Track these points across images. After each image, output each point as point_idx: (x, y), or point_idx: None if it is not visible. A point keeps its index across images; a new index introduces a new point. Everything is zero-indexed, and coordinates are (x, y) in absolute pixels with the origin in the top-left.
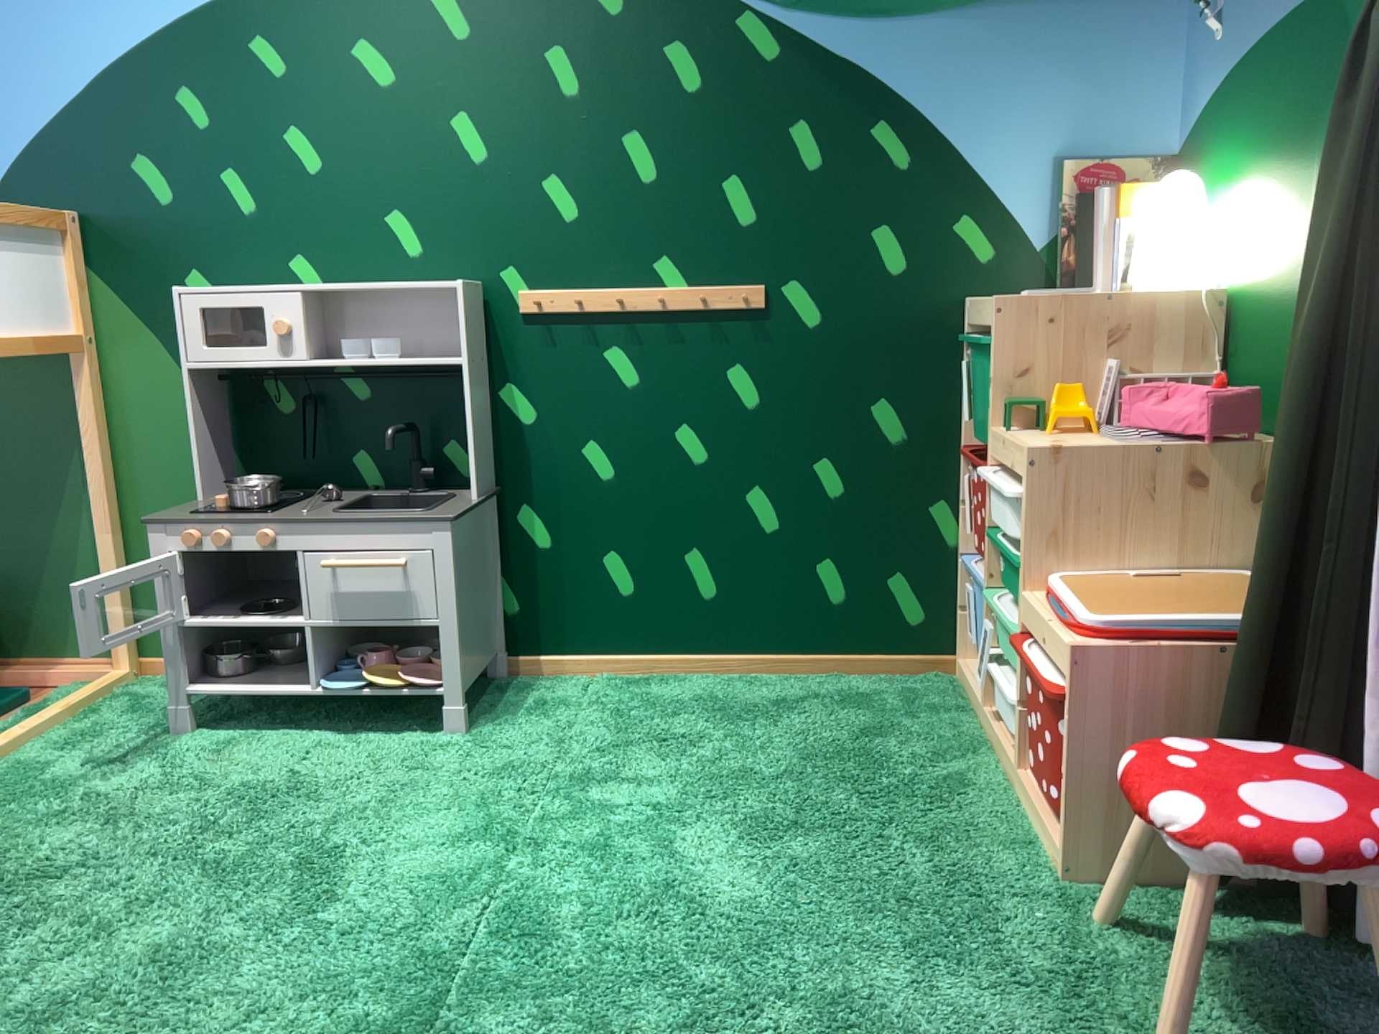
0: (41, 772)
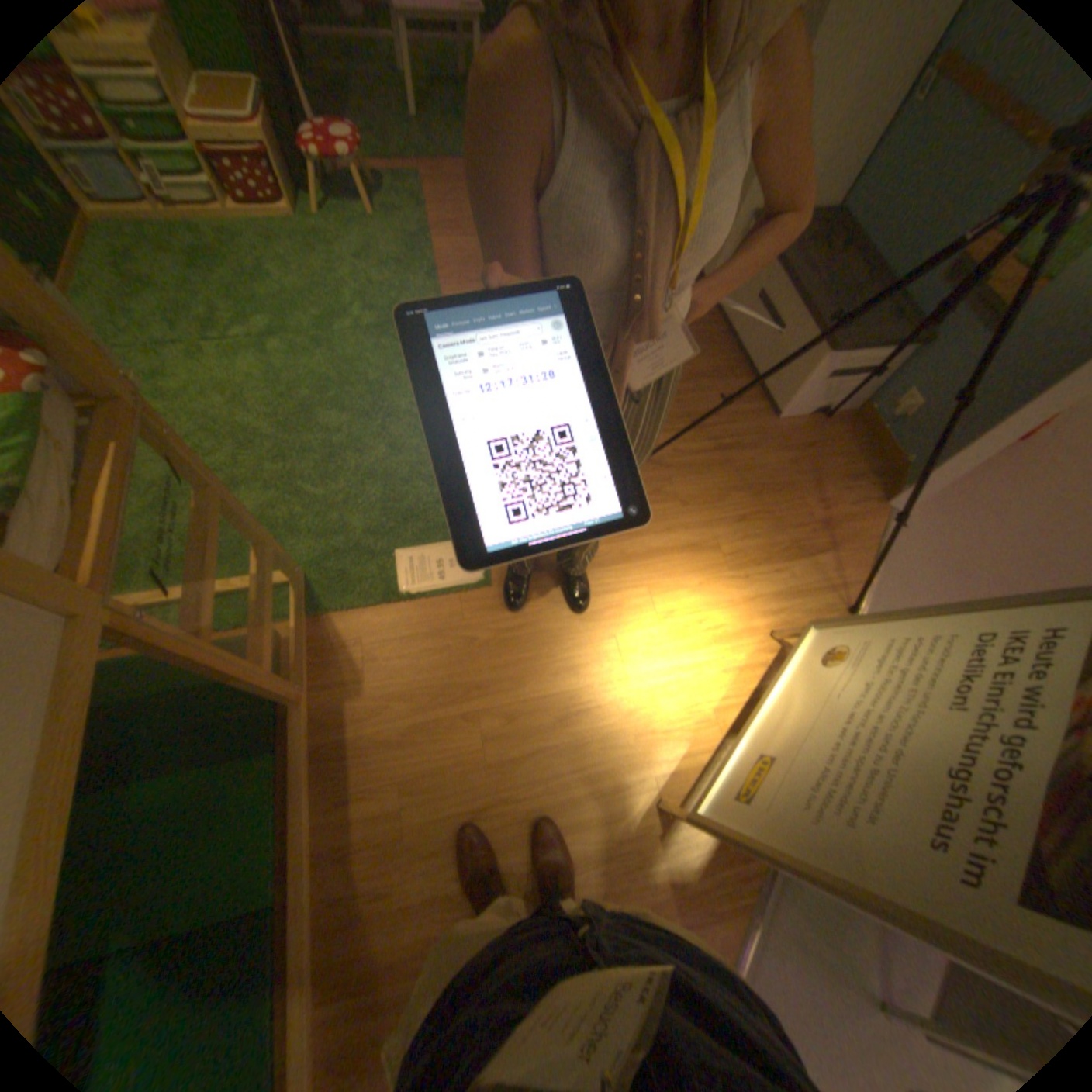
0: (163, 562)
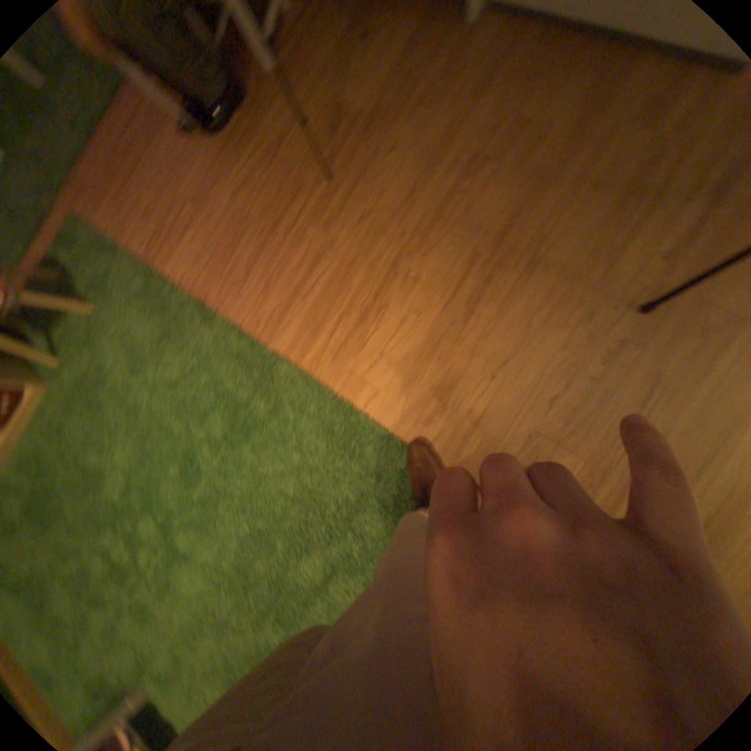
0: None
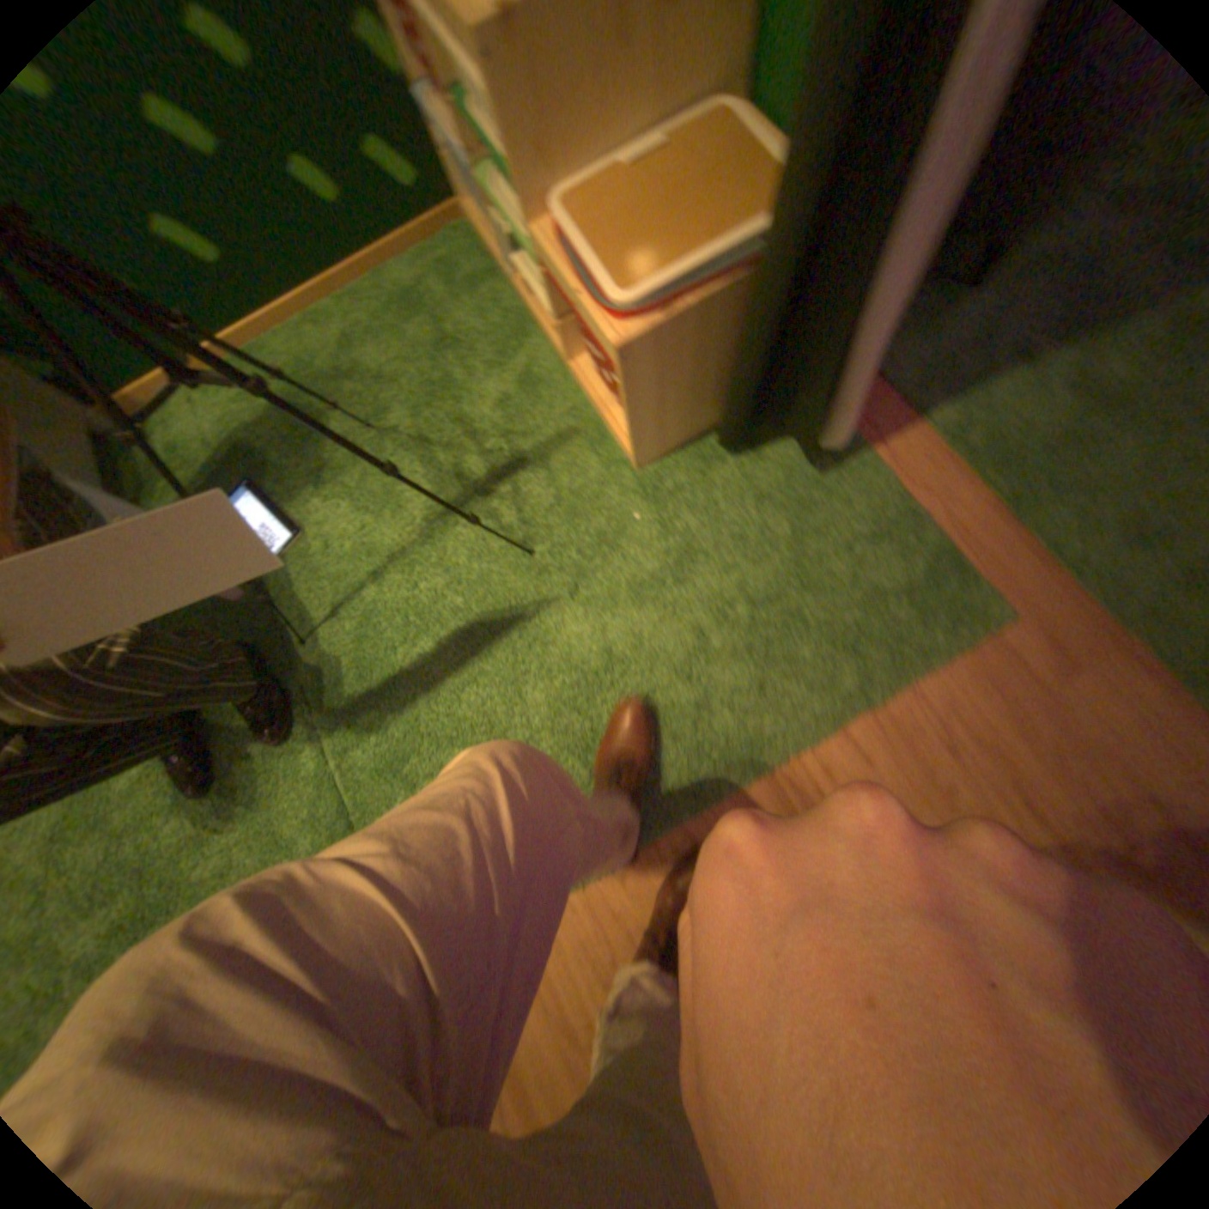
0: None
